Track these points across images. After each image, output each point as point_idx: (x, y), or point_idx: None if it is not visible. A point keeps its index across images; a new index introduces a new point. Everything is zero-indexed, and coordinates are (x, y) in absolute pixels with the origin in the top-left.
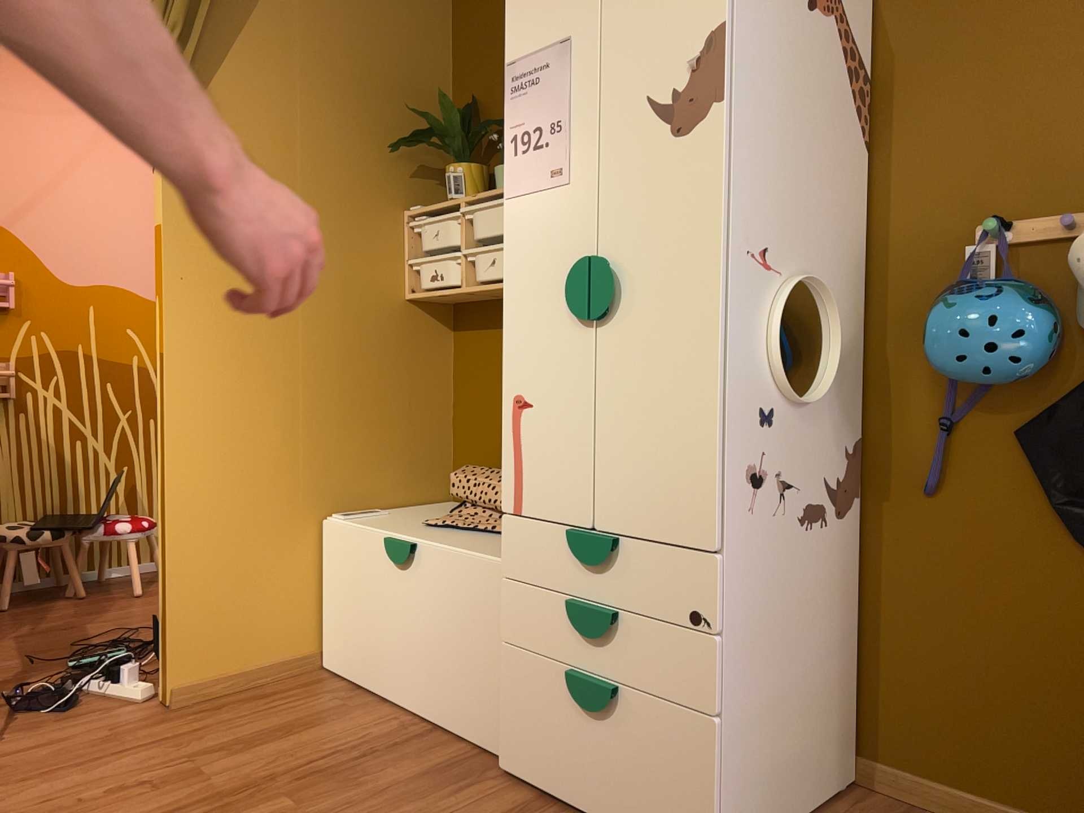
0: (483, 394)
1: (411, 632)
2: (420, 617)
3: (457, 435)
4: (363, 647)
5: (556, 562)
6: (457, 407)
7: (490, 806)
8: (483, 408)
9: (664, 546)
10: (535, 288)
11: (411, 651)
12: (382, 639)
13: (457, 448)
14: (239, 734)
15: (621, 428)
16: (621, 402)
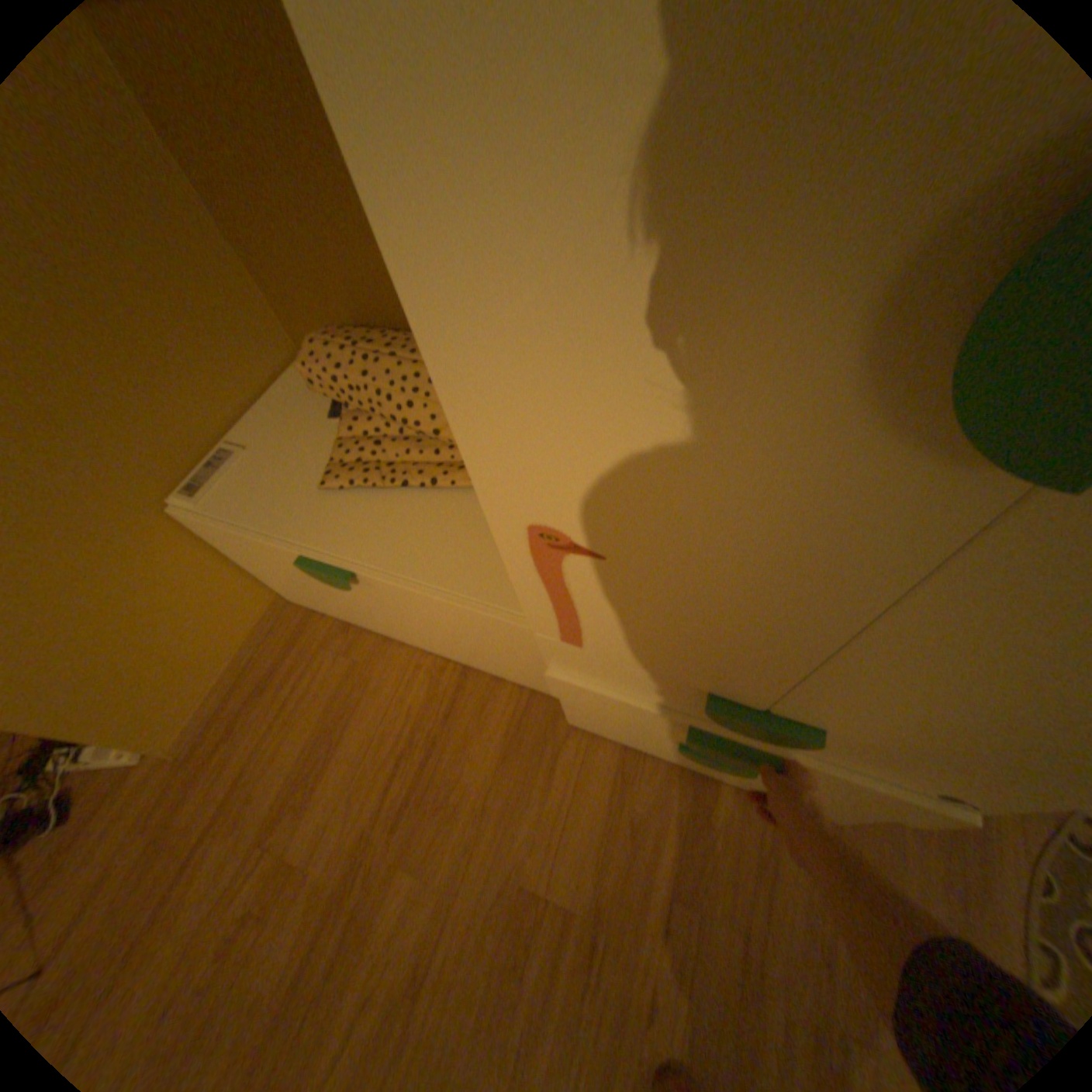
0: (255, 180)
1: (397, 619)
2: (403, 616)
3: (250, 258)
4: (333, 607)
5: (664, 692)
6: (218, 207)
7: (591, 783)
8: (271, 210)
9: (939, 760)
10: (611, 176)
11: (405, 627)
12: (357, 611)
13: (264, 280)
14: (283, 772)
15: (950, 673)
16: (998, 649)
